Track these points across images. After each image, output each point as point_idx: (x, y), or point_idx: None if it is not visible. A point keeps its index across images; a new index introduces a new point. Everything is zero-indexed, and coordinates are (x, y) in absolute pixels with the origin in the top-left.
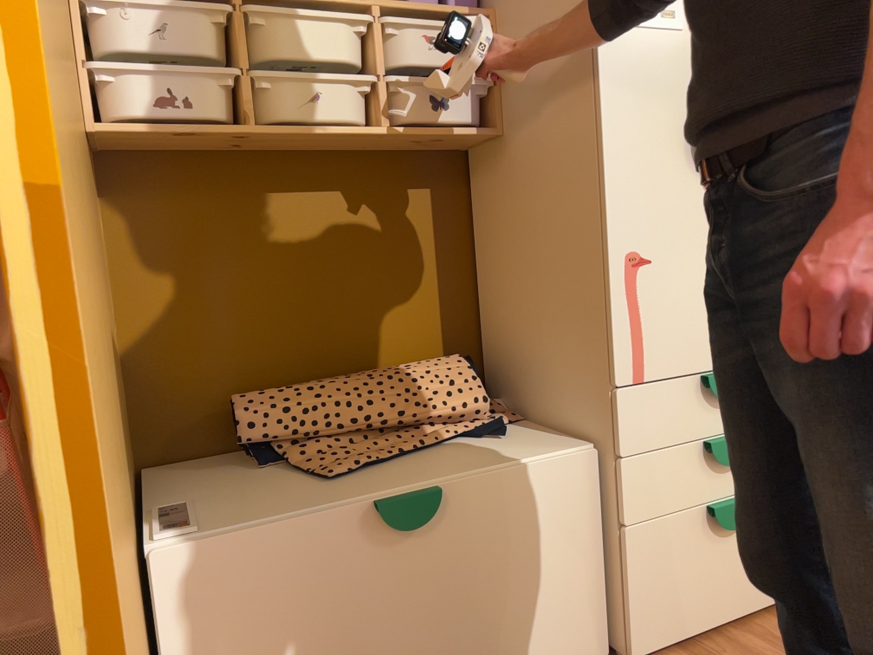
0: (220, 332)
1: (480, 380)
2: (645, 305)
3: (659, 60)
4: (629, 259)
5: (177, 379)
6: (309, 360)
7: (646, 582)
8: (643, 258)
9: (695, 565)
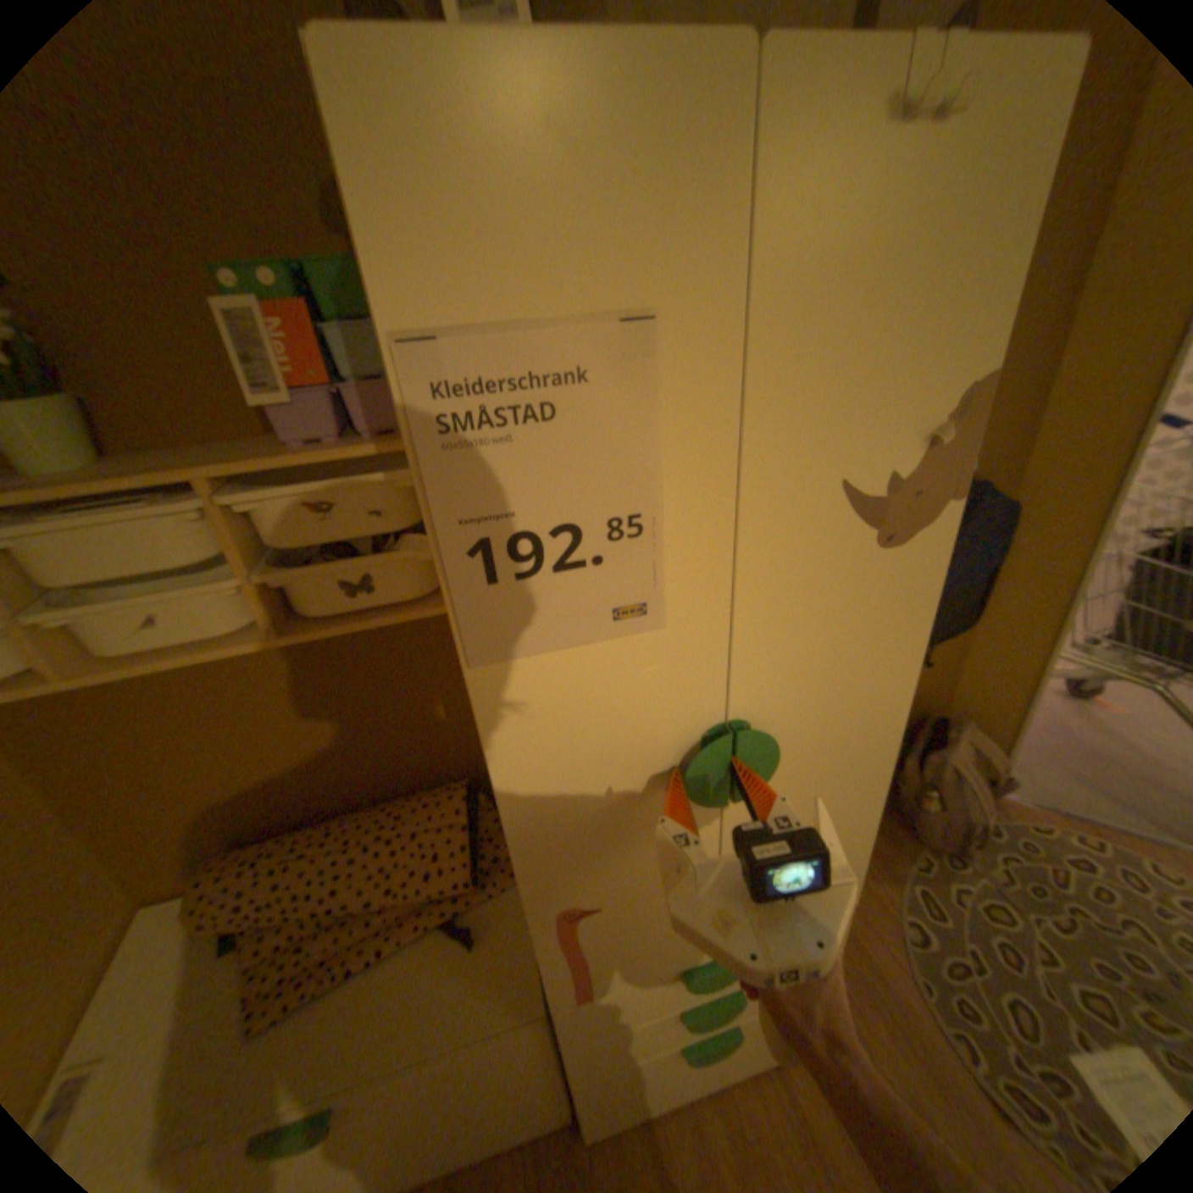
0: (180, 796)
1: (468, 852)
2: (590, 948)
3: (612, 684)
4: (561, 917)
5: (147, 839)
6: (297, 801)
7: (599, 1109)
8: (584, 911)
9: (661, 1084)
